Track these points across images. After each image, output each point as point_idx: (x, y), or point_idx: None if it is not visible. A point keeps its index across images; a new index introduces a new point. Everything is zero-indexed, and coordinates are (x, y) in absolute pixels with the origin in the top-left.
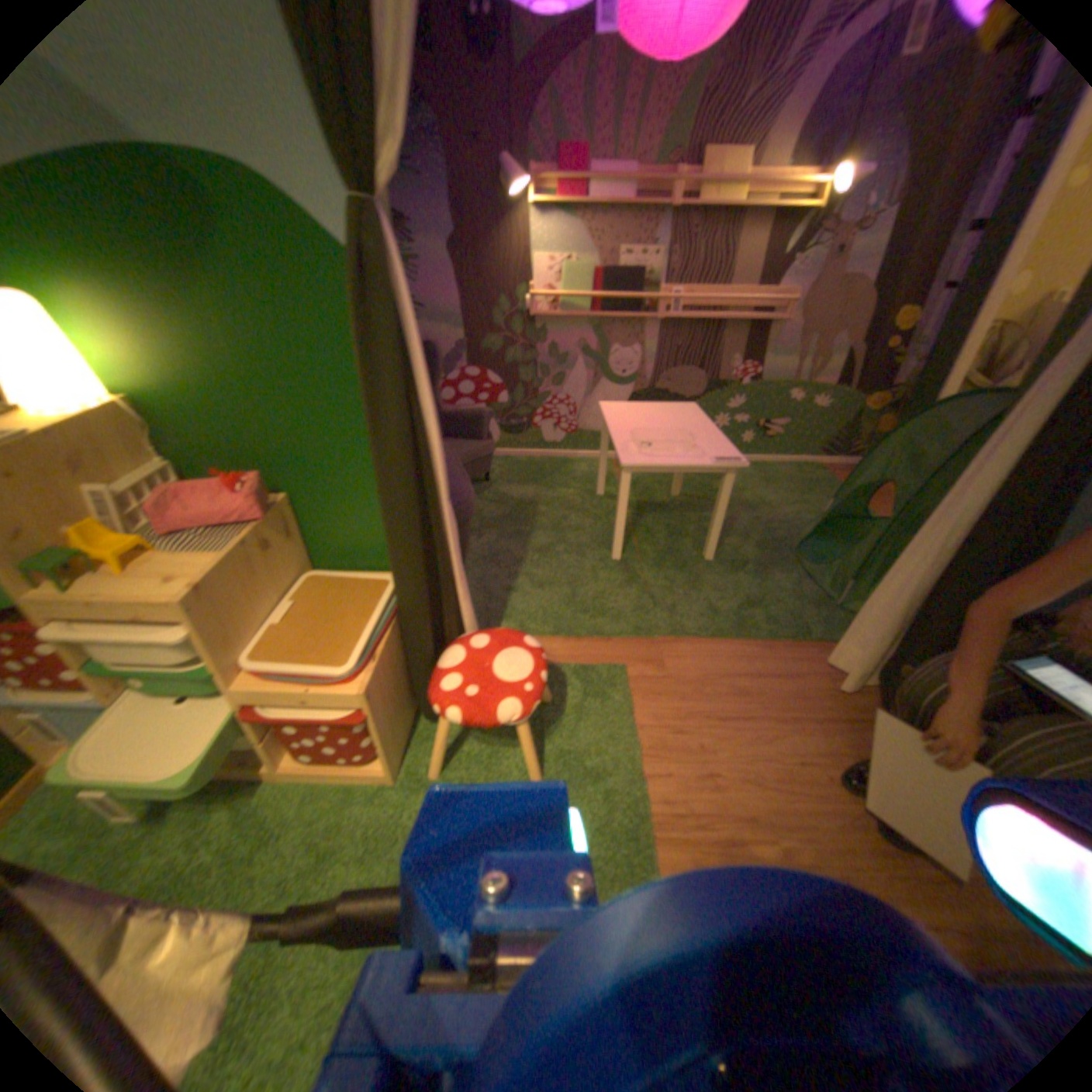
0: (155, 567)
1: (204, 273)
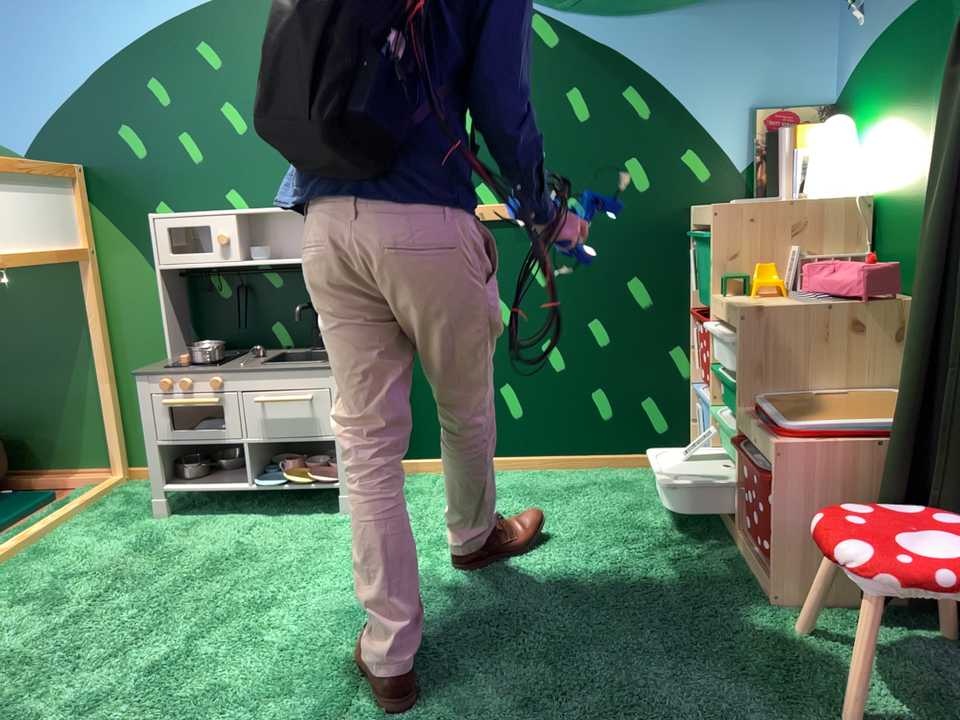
0: (759, 301)
1: (929, 81)
